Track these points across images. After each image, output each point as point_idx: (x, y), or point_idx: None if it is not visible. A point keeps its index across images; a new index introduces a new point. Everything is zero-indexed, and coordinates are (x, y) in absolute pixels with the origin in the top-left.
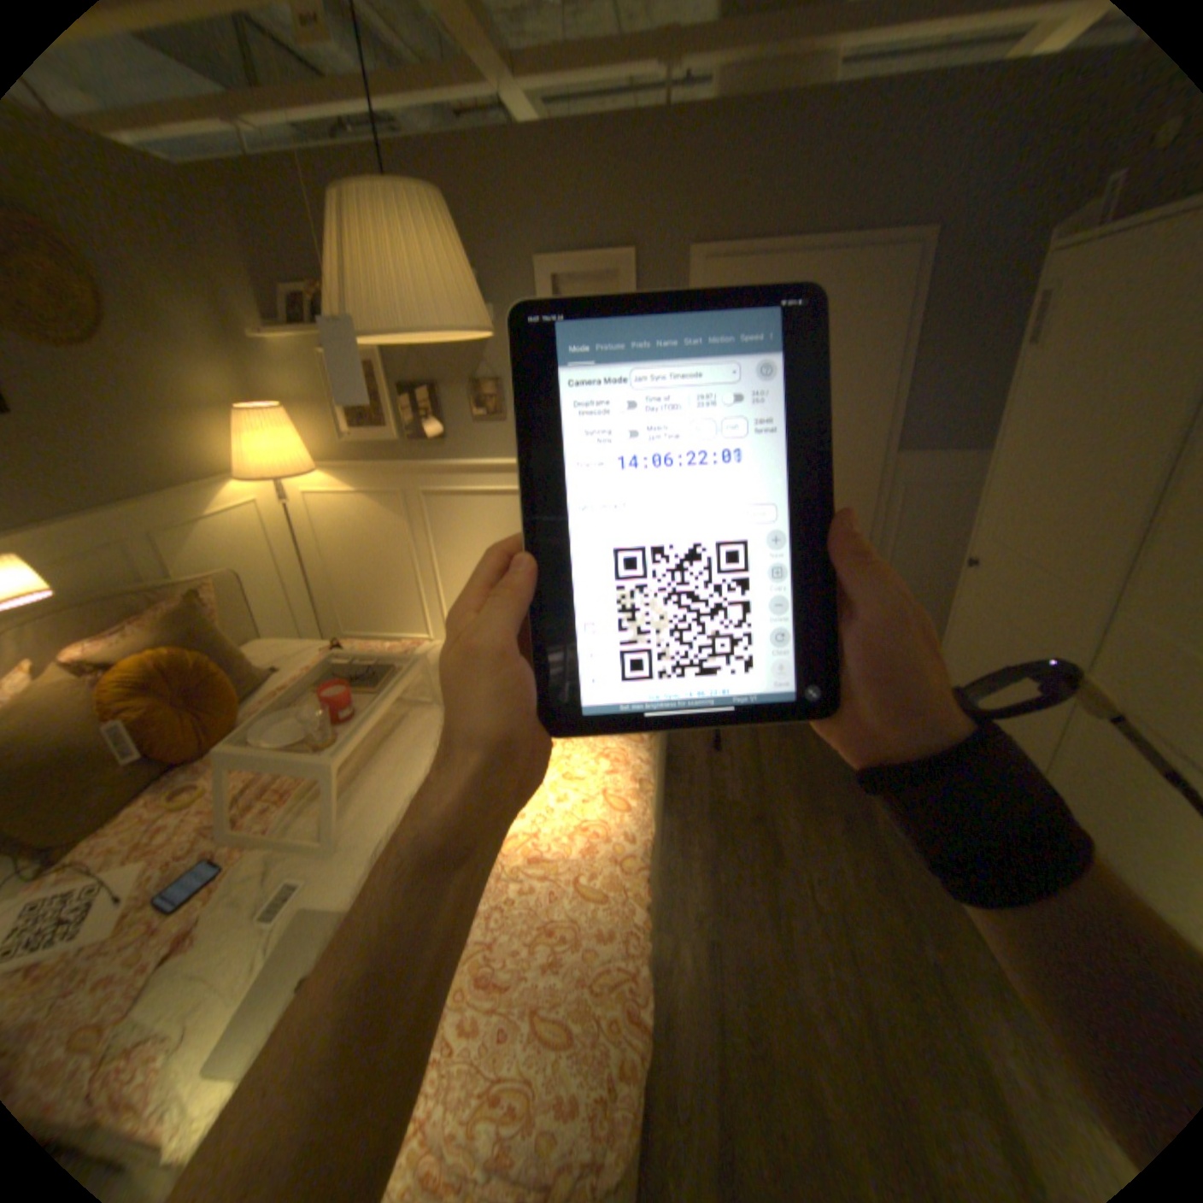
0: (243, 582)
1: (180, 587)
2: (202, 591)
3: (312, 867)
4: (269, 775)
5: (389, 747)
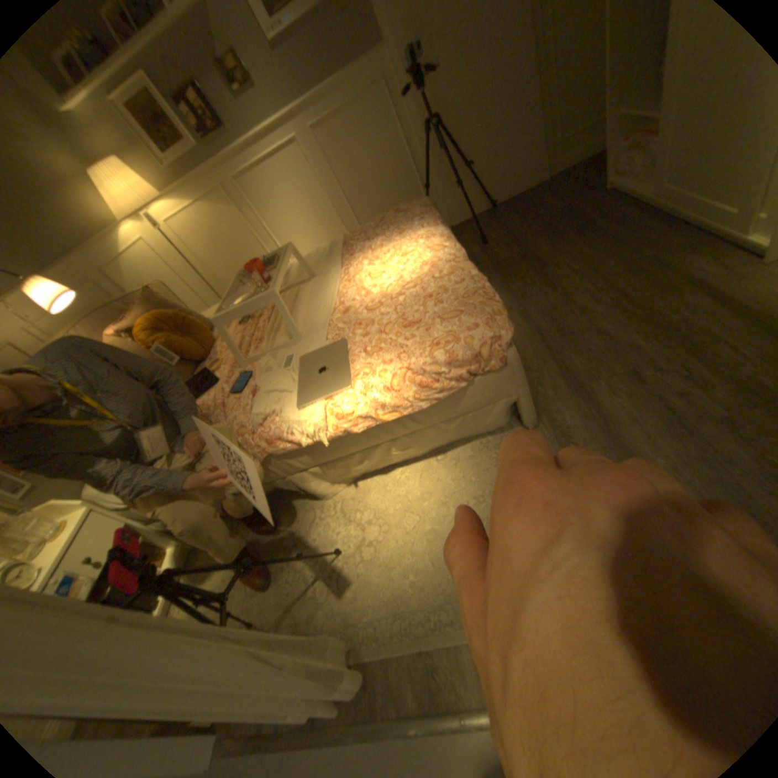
0: (165, 287)
1: (134, 291)
2: (147, 287)
3: (293, 346)
4: (244, 313)
5: (298, 299)
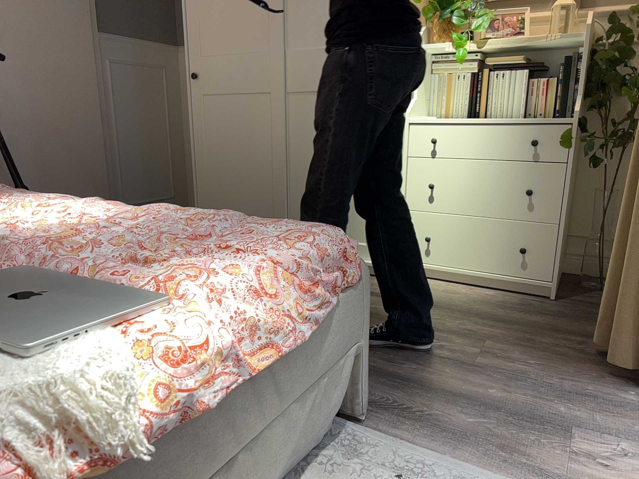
0: None
1: None
2: None
3: None
4: None
5: None
